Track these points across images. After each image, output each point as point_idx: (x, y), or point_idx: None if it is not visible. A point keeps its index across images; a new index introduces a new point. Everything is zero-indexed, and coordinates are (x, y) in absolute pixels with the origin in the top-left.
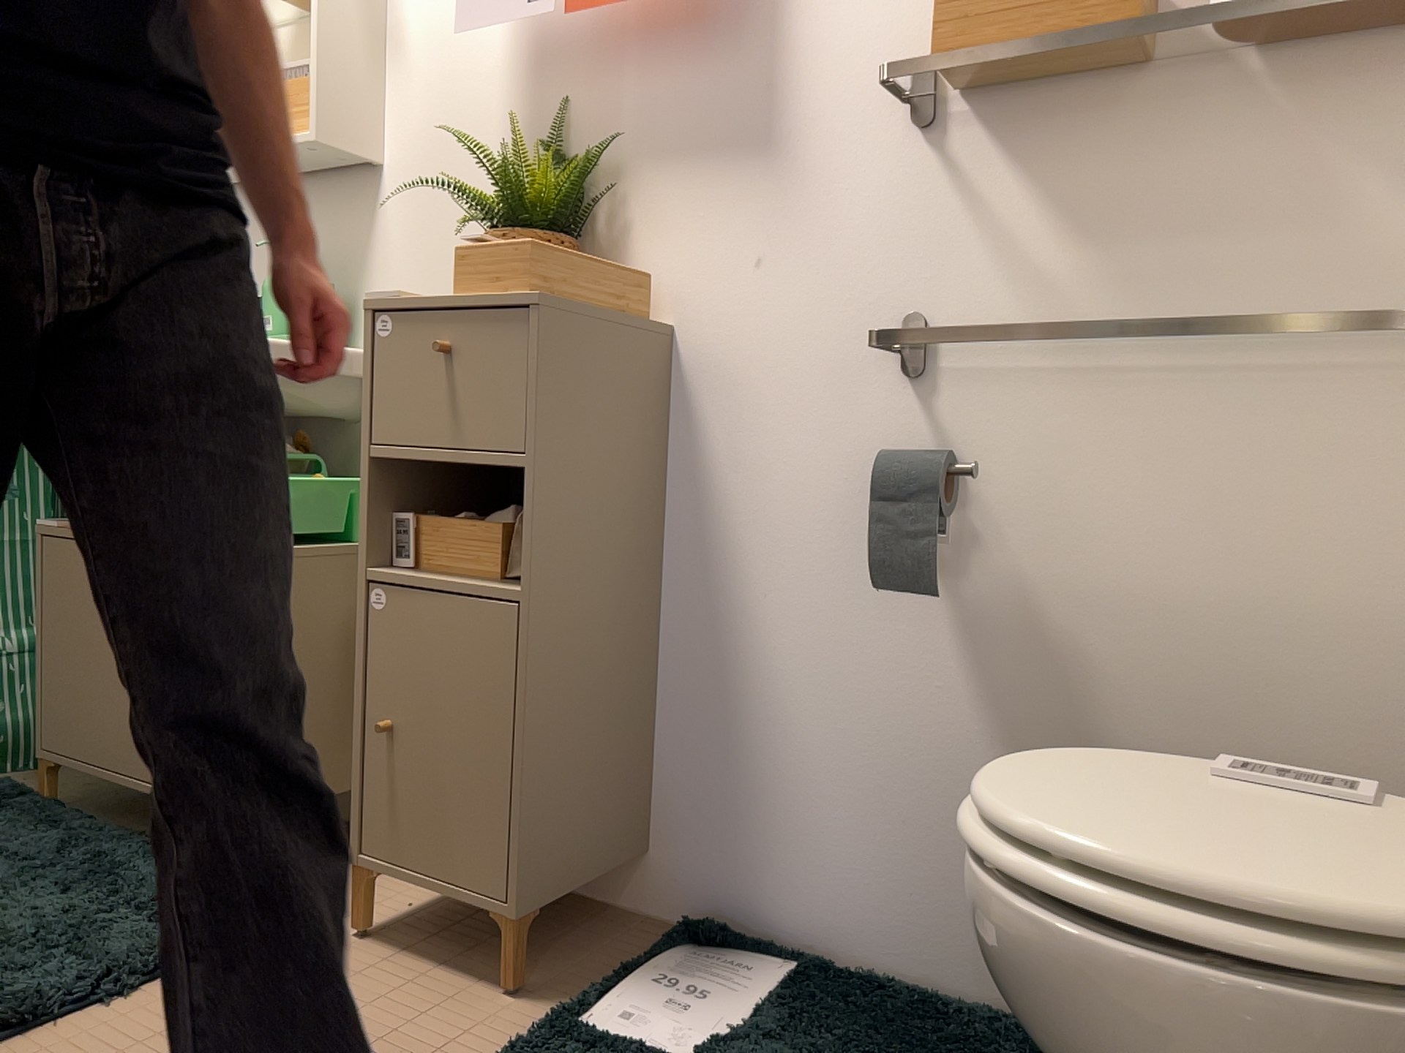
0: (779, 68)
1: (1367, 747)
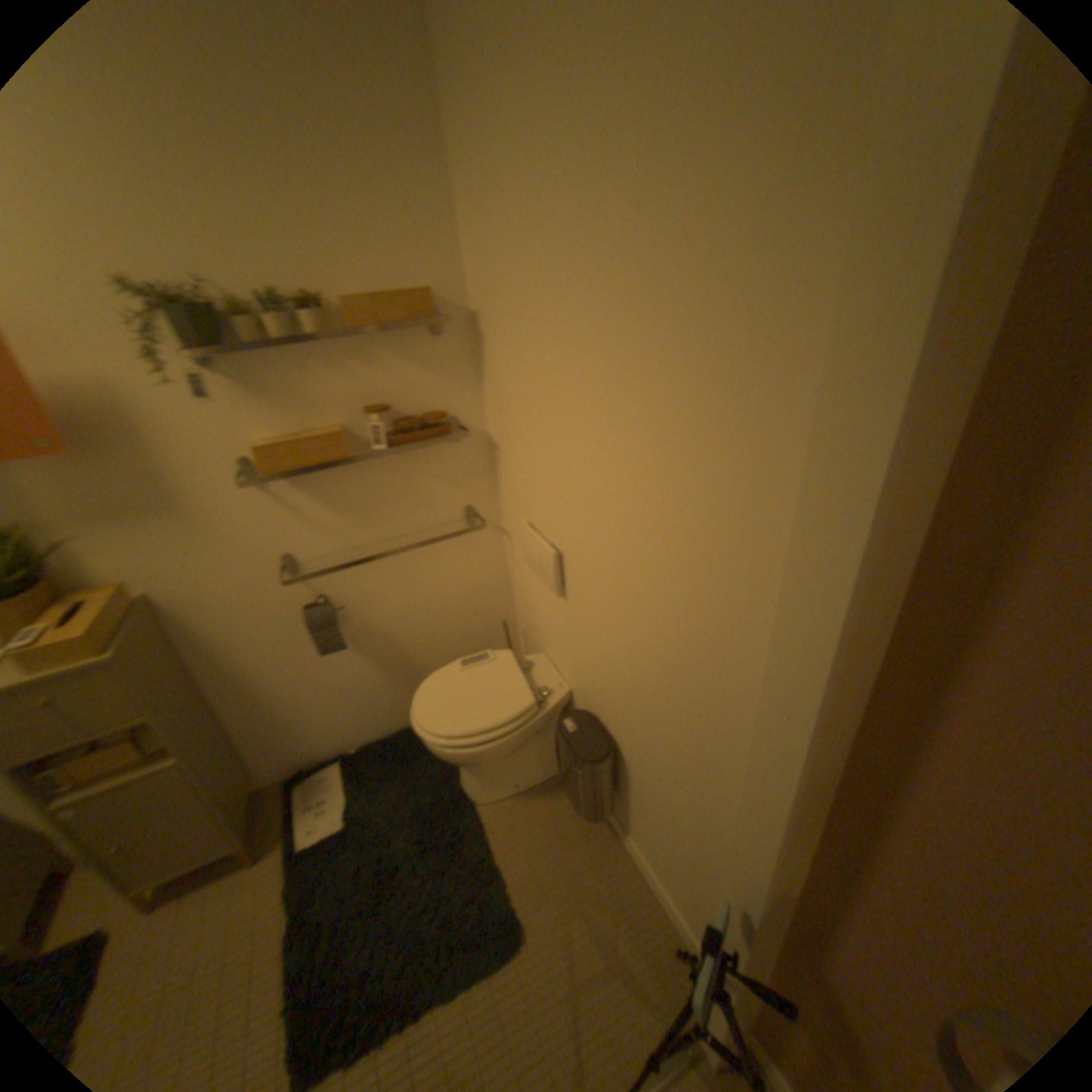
0: (143, 465)
1: (468, 620)
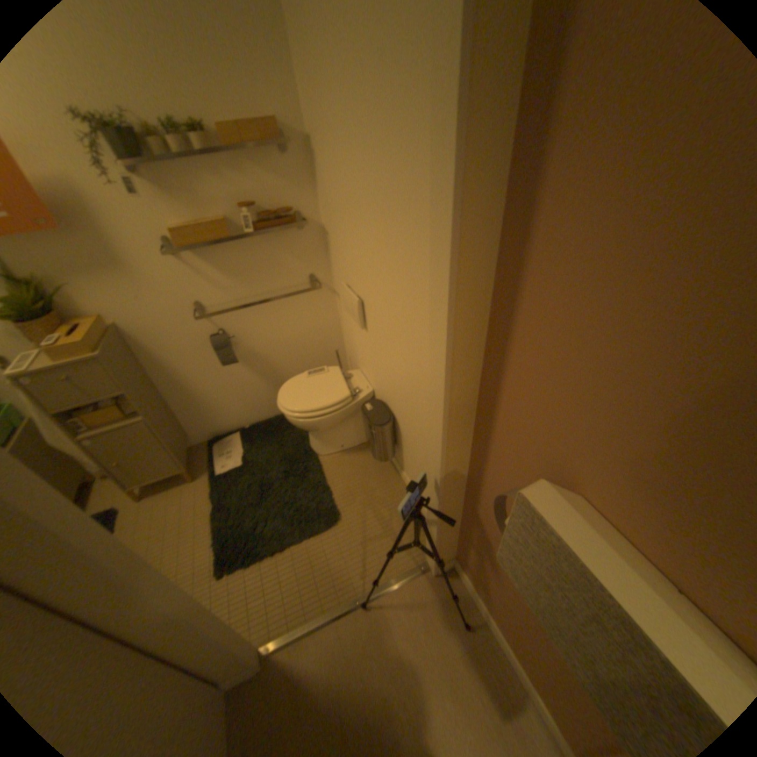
0: (105, 240)
1: (315, 350)
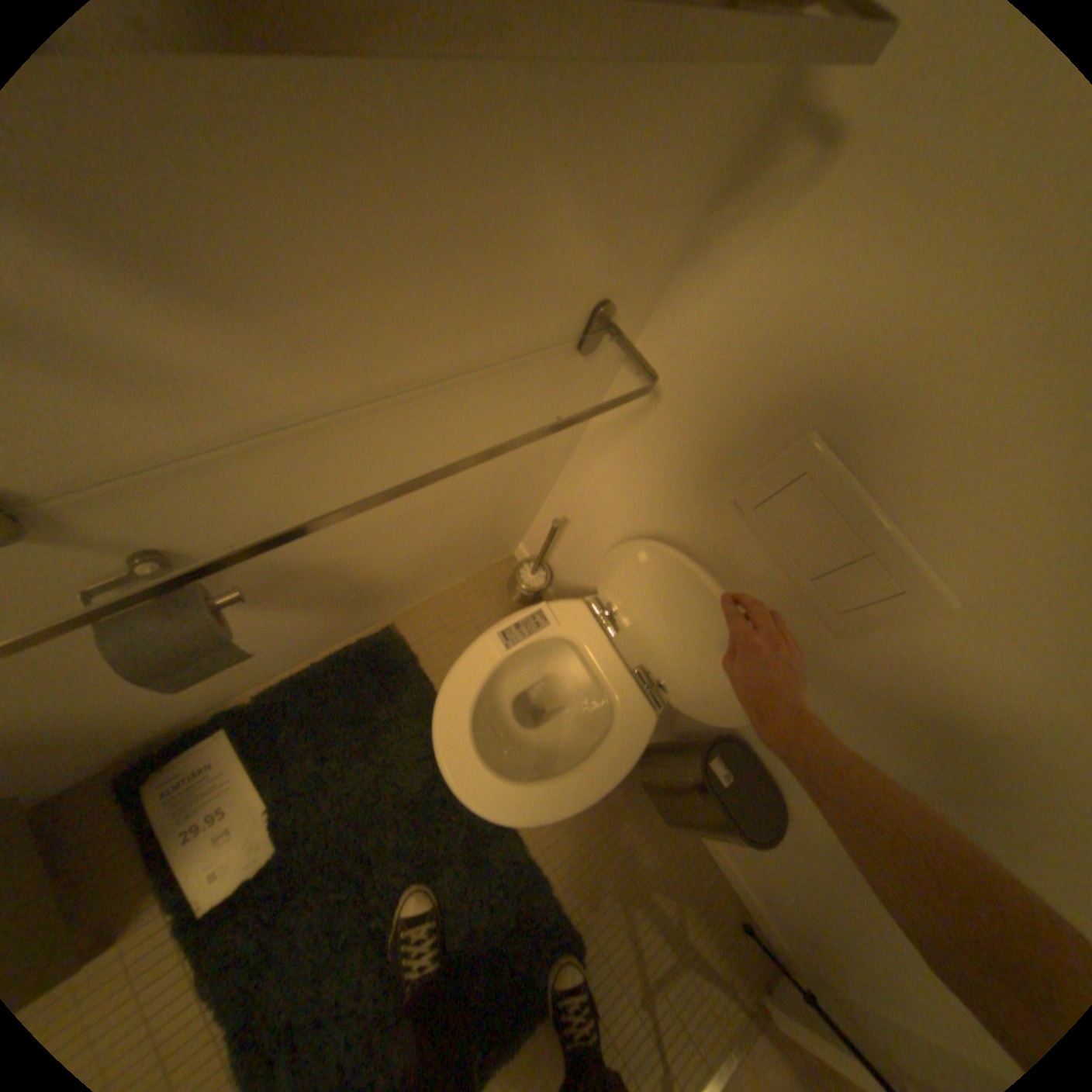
0: None
1: (485, 506)
